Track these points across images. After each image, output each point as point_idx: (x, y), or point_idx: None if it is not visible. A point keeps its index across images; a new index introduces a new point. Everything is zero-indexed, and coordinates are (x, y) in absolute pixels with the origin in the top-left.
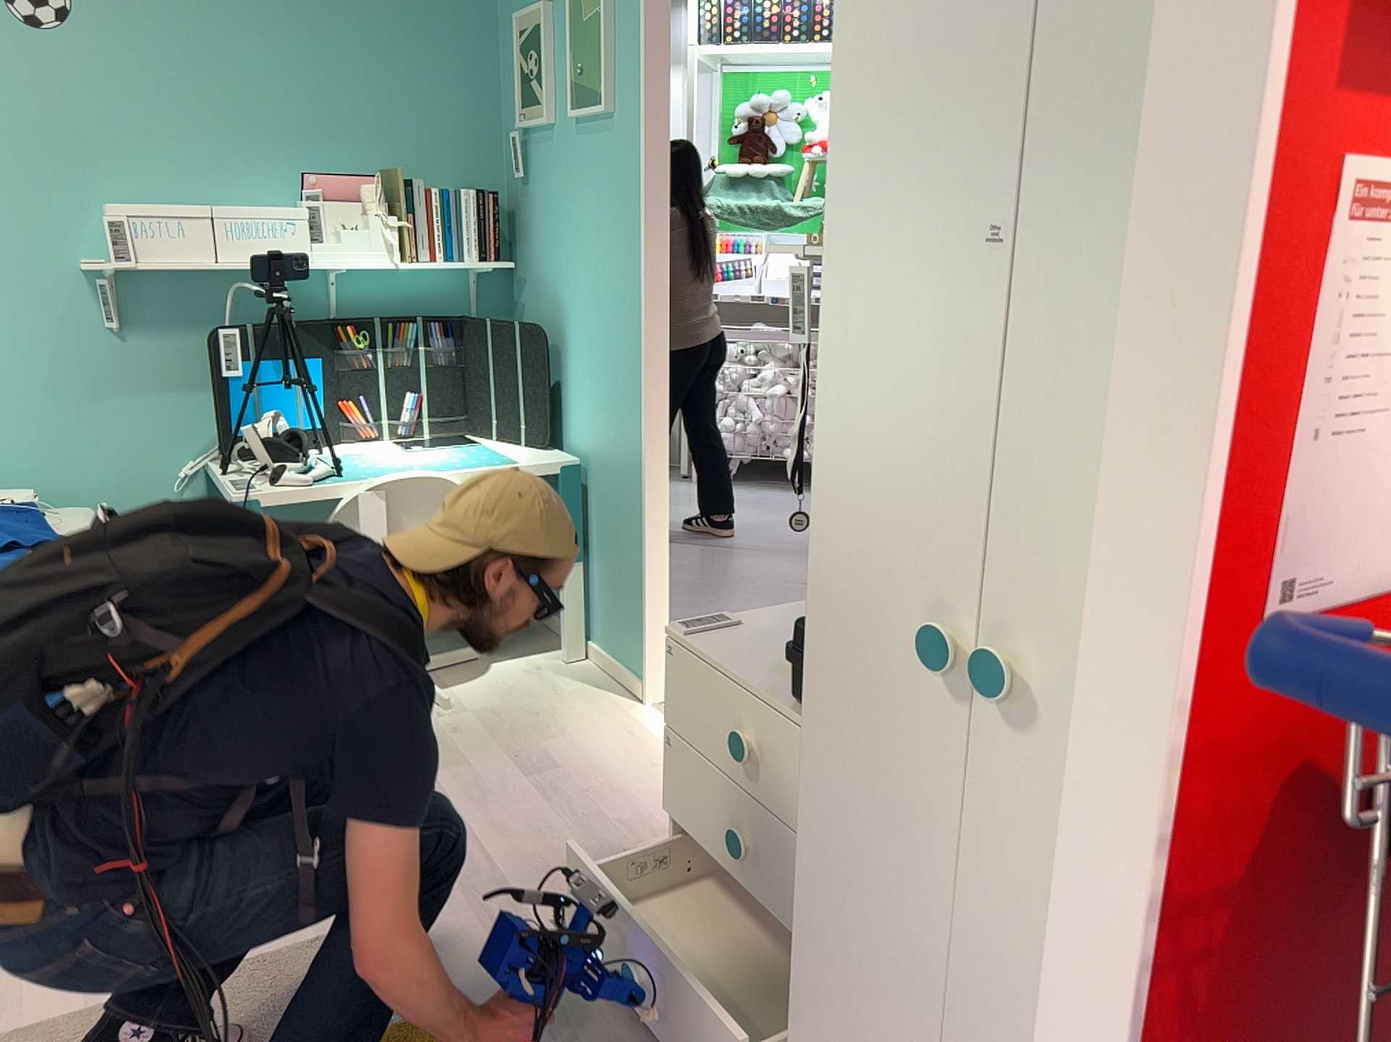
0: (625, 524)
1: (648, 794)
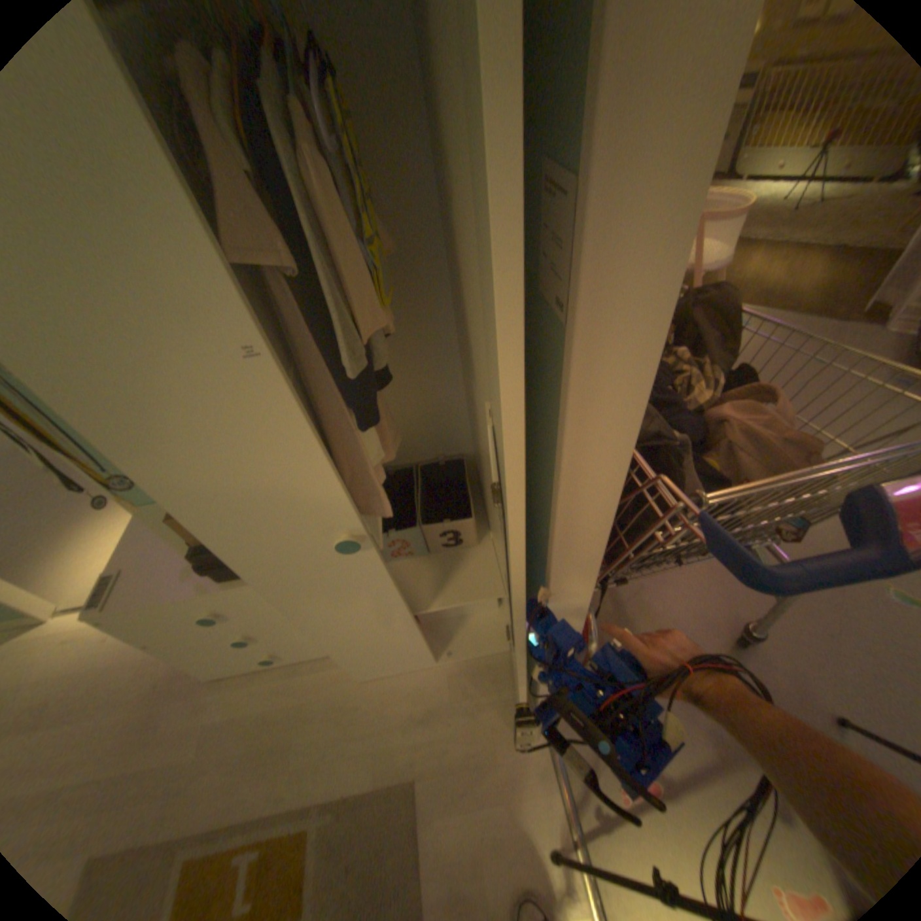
0: None
1: (121, 653)
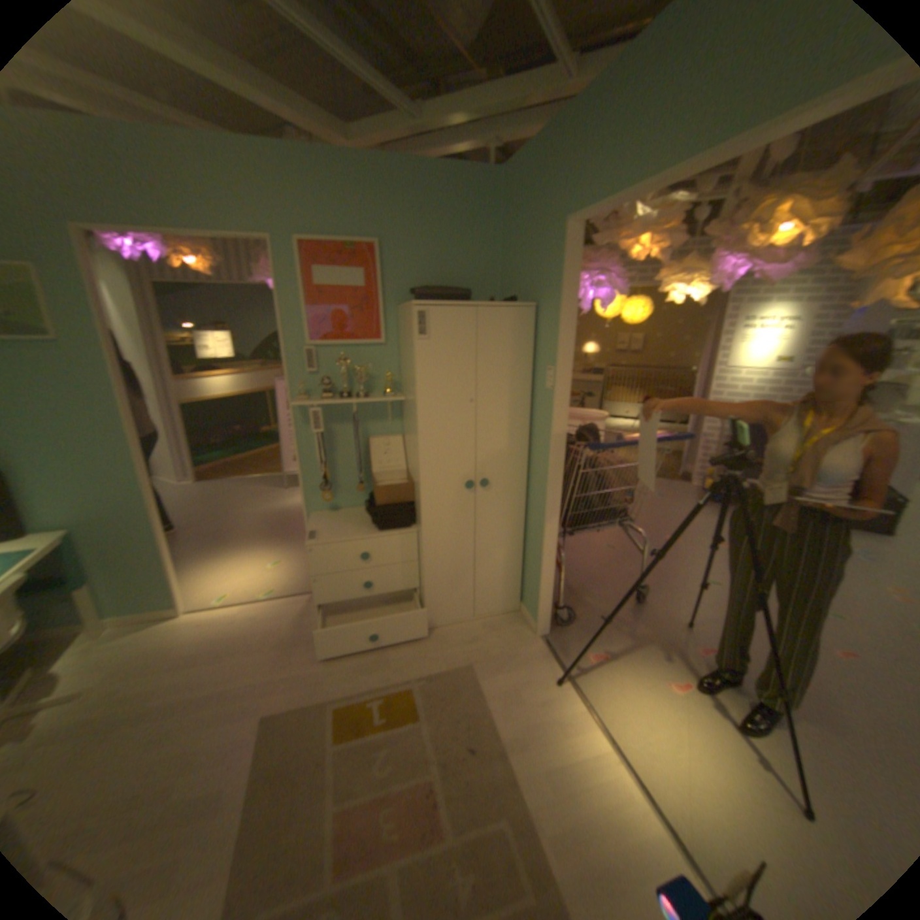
0: (129, 548)
1: (247, 630)
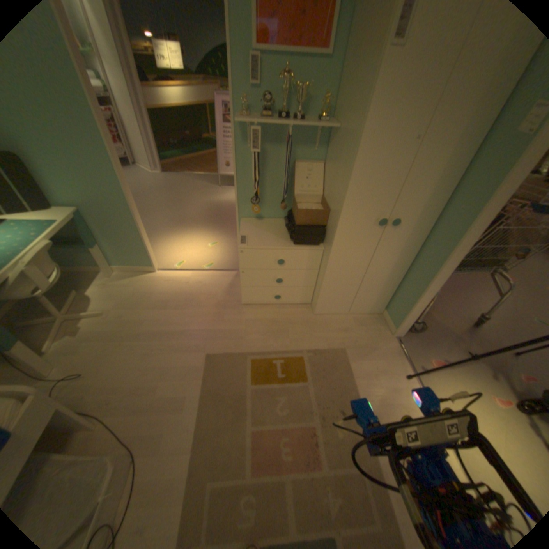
0: (120, 224)
1: (198, 289)
